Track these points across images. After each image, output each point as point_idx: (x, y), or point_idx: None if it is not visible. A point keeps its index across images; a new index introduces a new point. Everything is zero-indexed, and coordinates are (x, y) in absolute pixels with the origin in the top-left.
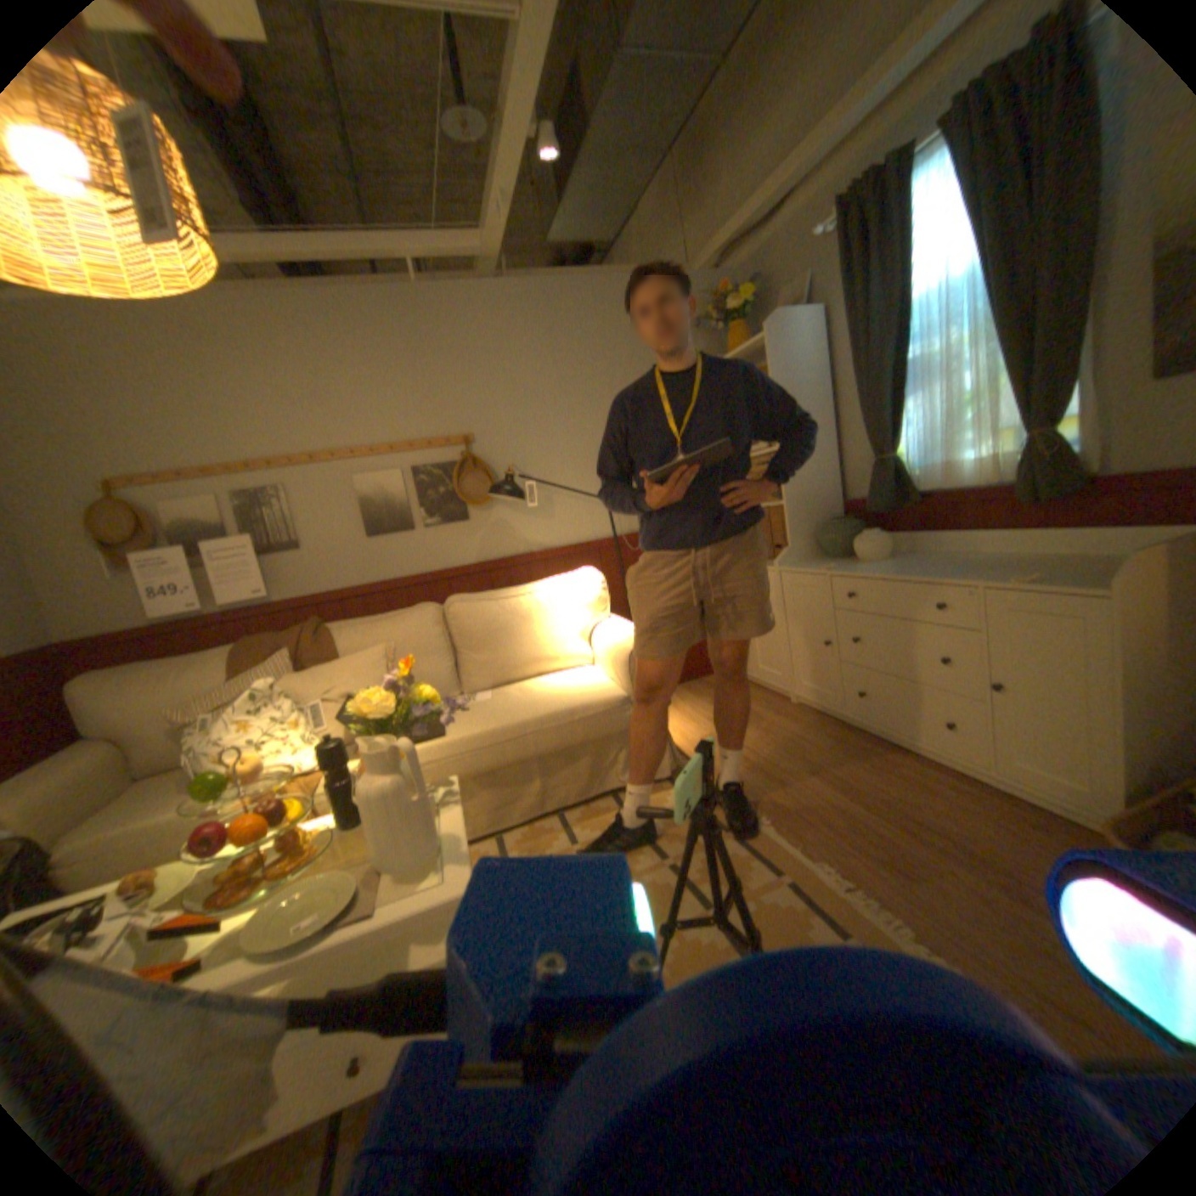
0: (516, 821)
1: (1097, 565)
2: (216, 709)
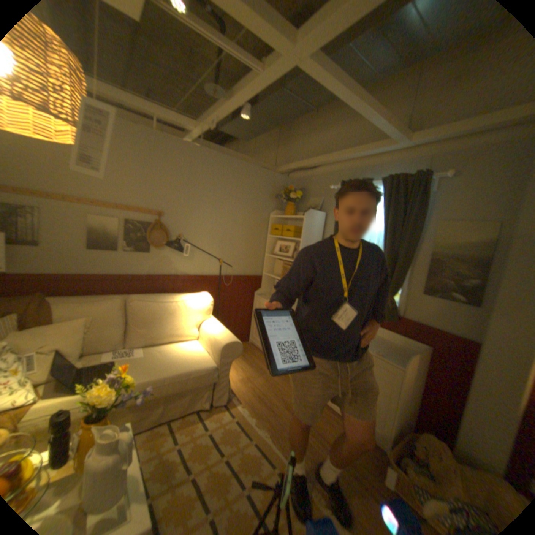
0: (145, 430)
1: (397, 350)
2: None
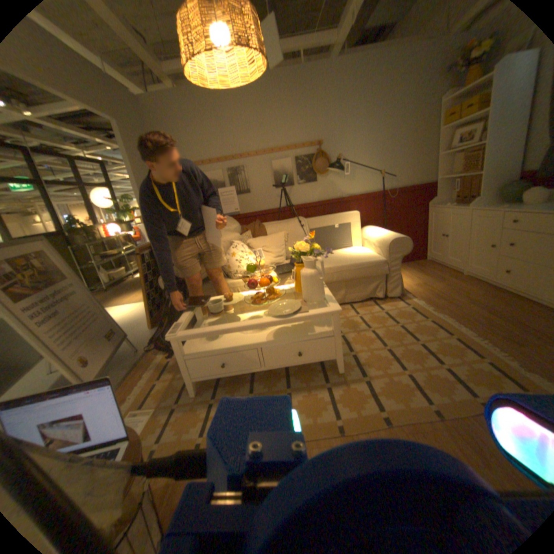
0: None
1: None
2: (228, 250)
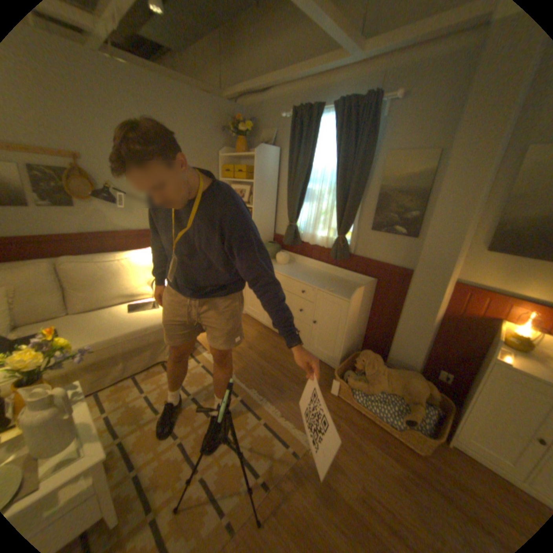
0: (107, 386)
1: (346, 285)
2: None
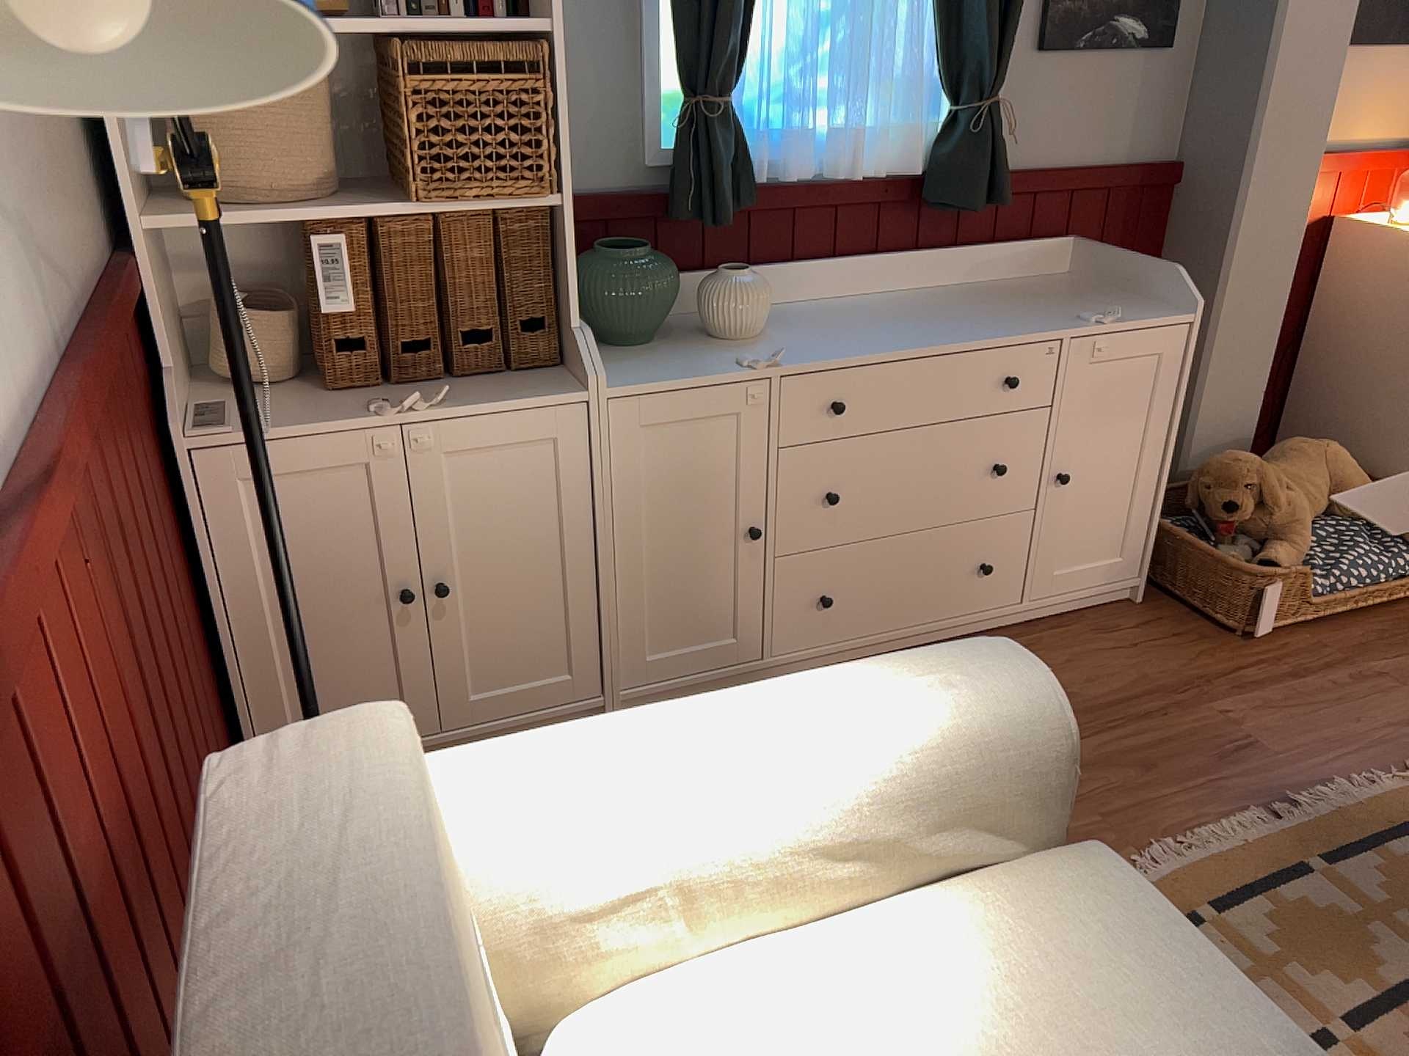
0: None
1: (1041, 293)
2: None
